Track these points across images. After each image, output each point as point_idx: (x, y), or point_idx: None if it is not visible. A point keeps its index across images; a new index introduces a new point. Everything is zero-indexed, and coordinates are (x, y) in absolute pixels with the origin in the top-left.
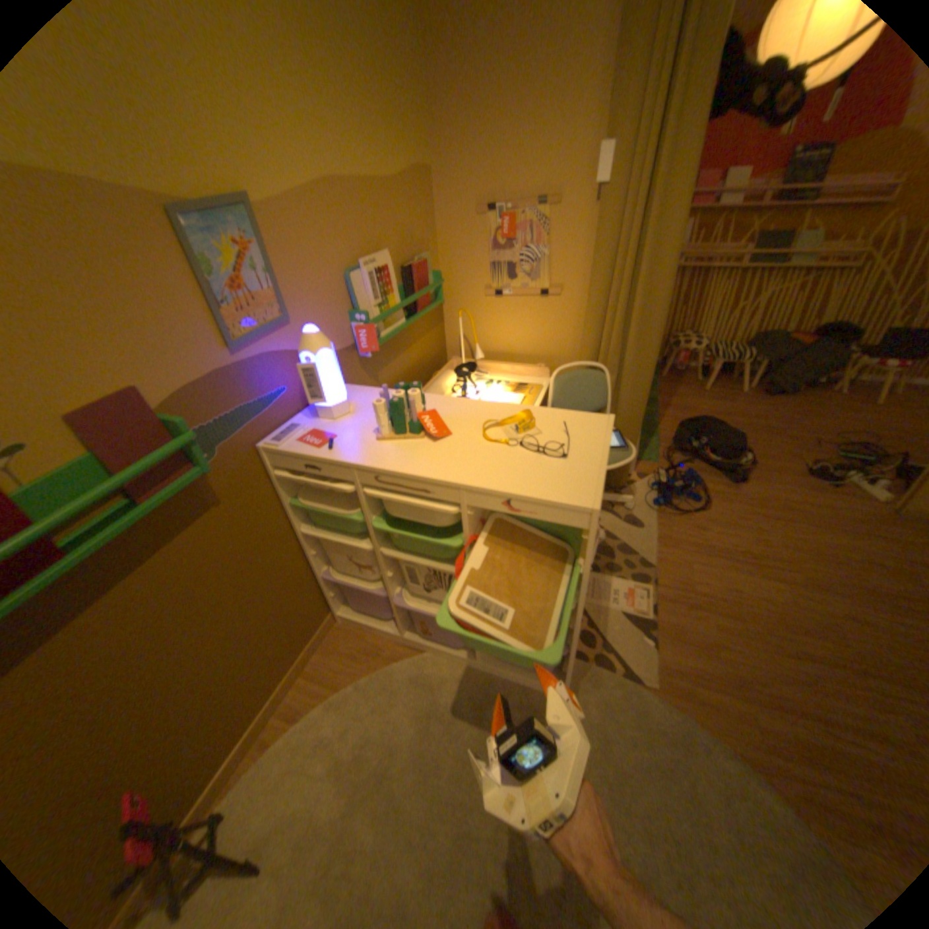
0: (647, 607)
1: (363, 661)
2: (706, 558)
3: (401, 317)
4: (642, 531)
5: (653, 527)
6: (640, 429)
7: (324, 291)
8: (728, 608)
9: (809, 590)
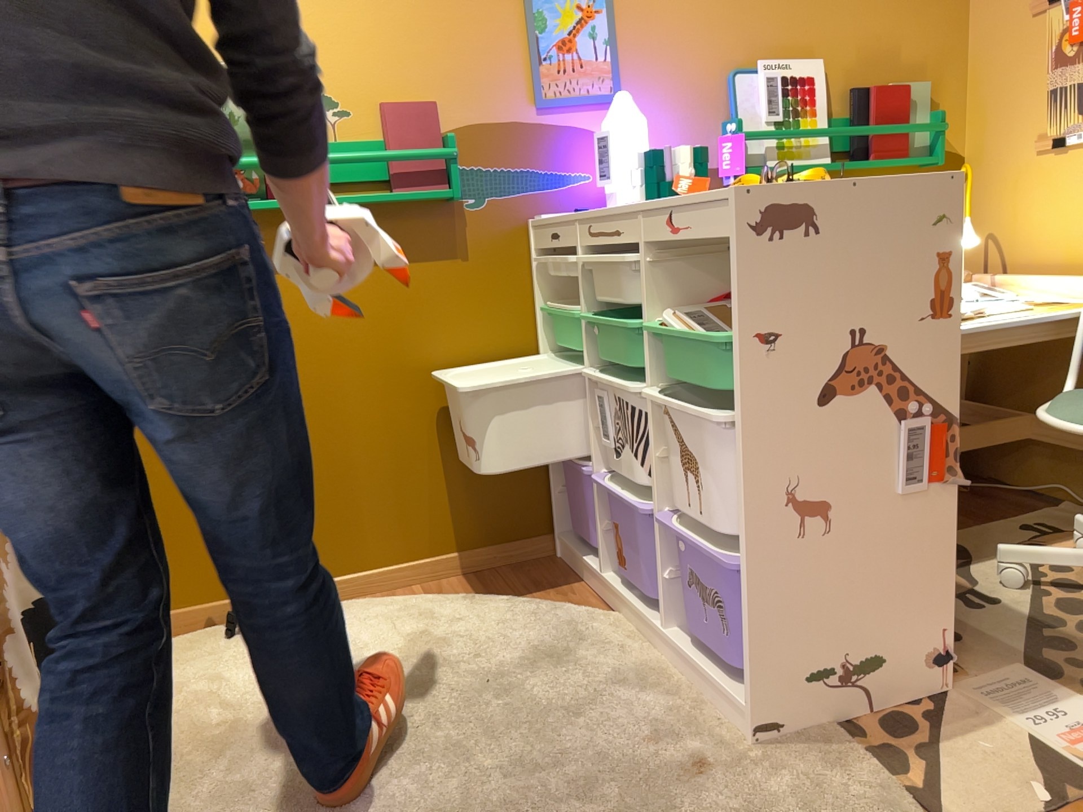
0: None
1: (543, 593)
2: None
3: (822, 154)
4: None
5: None
6: None
7: (686, 86)
8: None
9: None
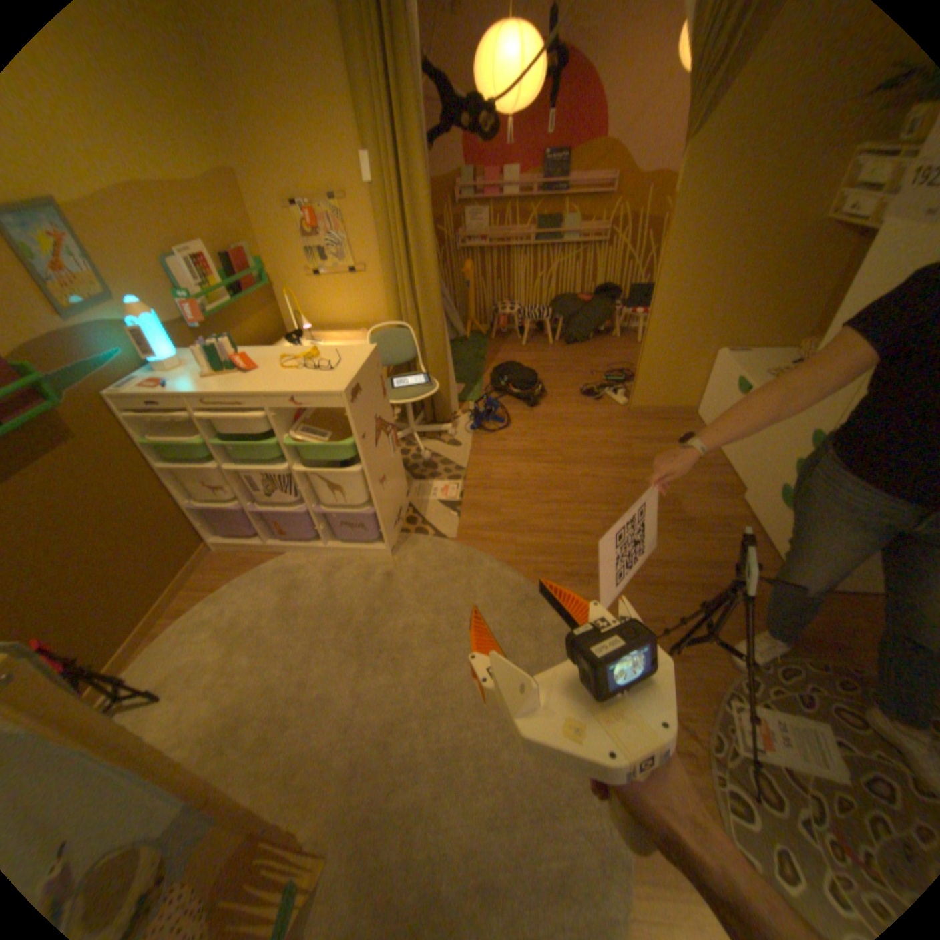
0: (455, 494)
1: (235, 570)
2: (501, 458)
3: (224, 295)
4: (459, 448)
5: (467, 445)
6: (447, 372)
7: (141, 274)
8: (509, 484)
9: (563, 464)
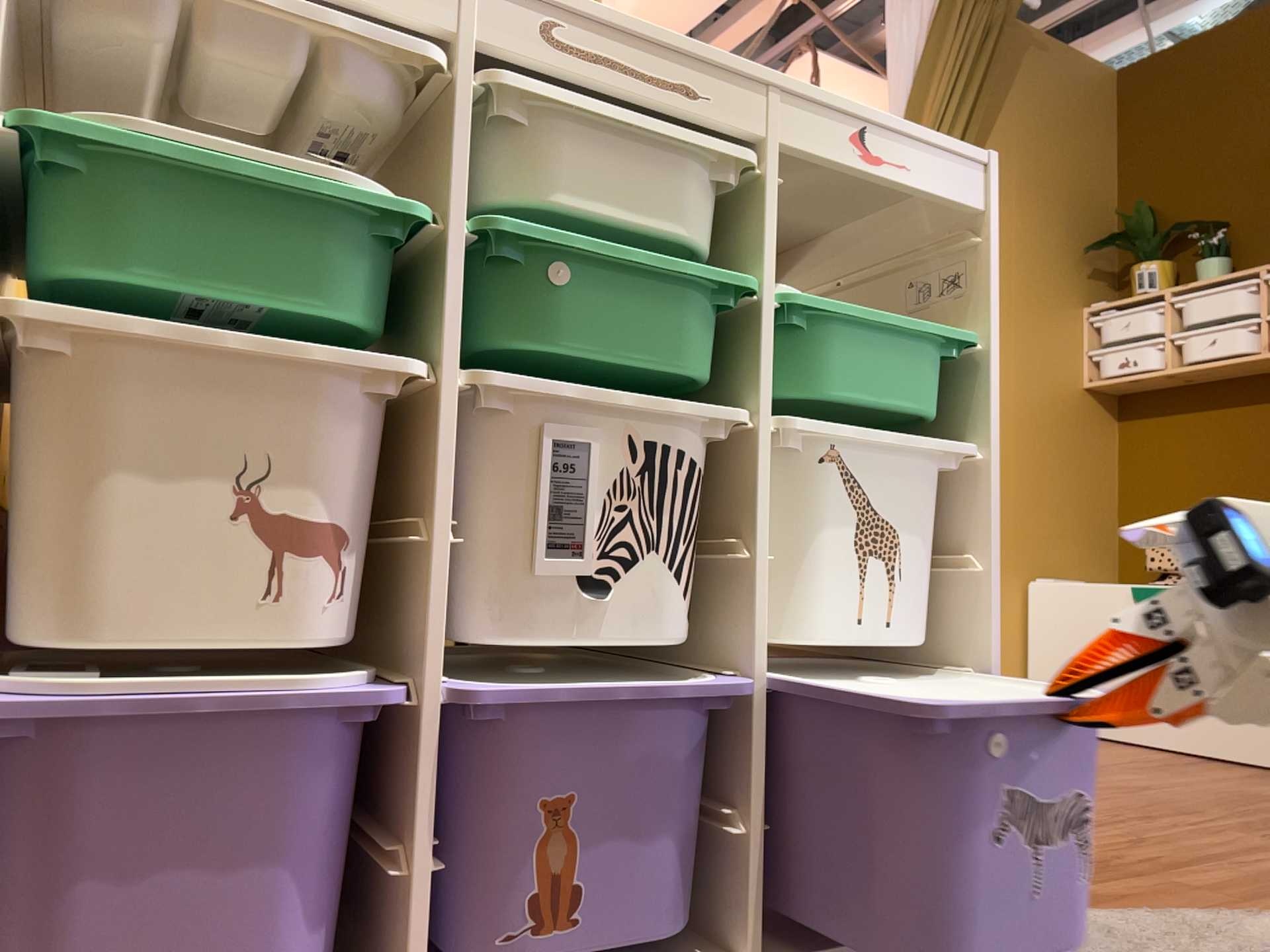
0: None
1: None
2: None
3: None
4: None
5: None
6: None
7: None
8: None
9: None
